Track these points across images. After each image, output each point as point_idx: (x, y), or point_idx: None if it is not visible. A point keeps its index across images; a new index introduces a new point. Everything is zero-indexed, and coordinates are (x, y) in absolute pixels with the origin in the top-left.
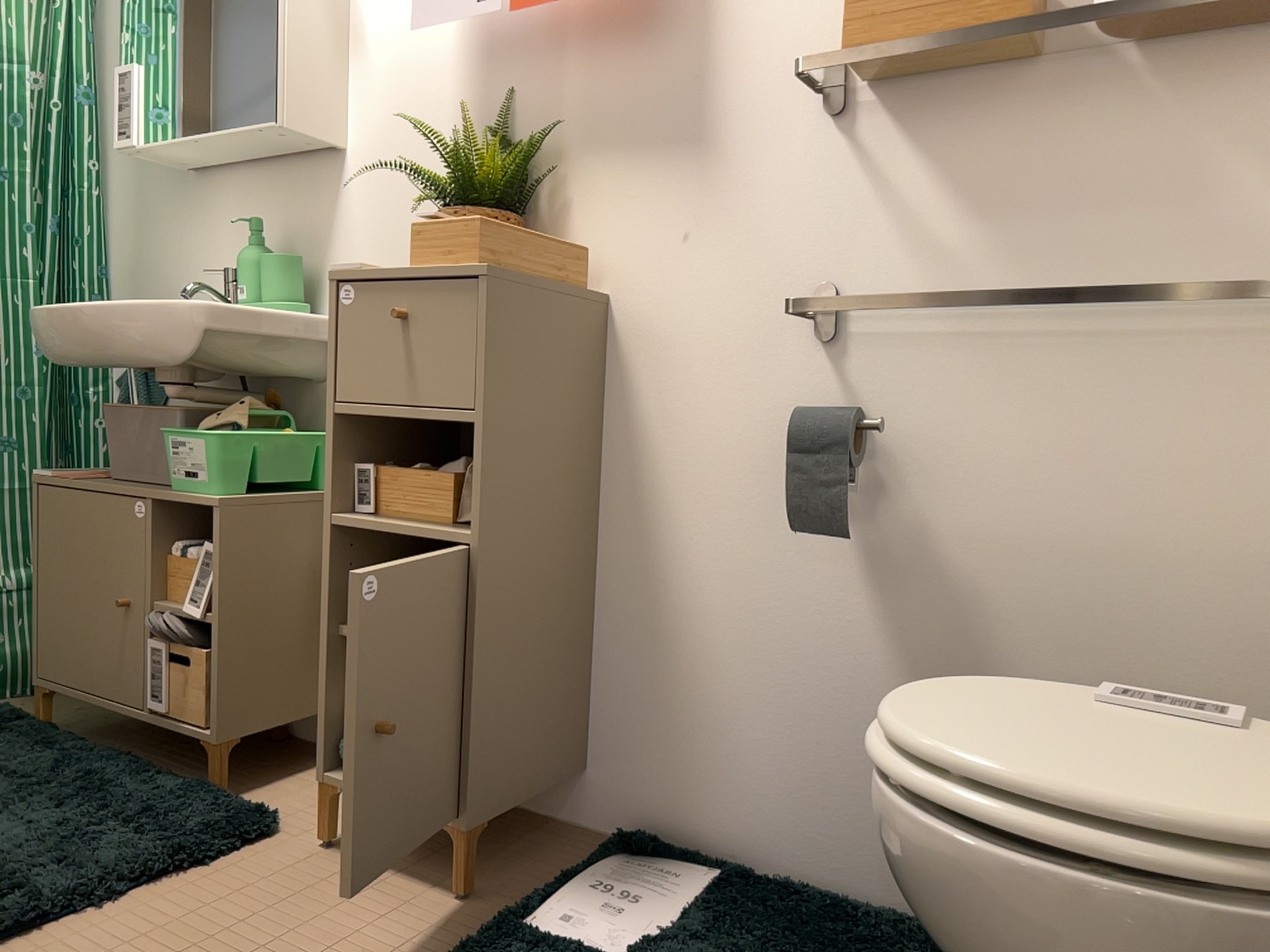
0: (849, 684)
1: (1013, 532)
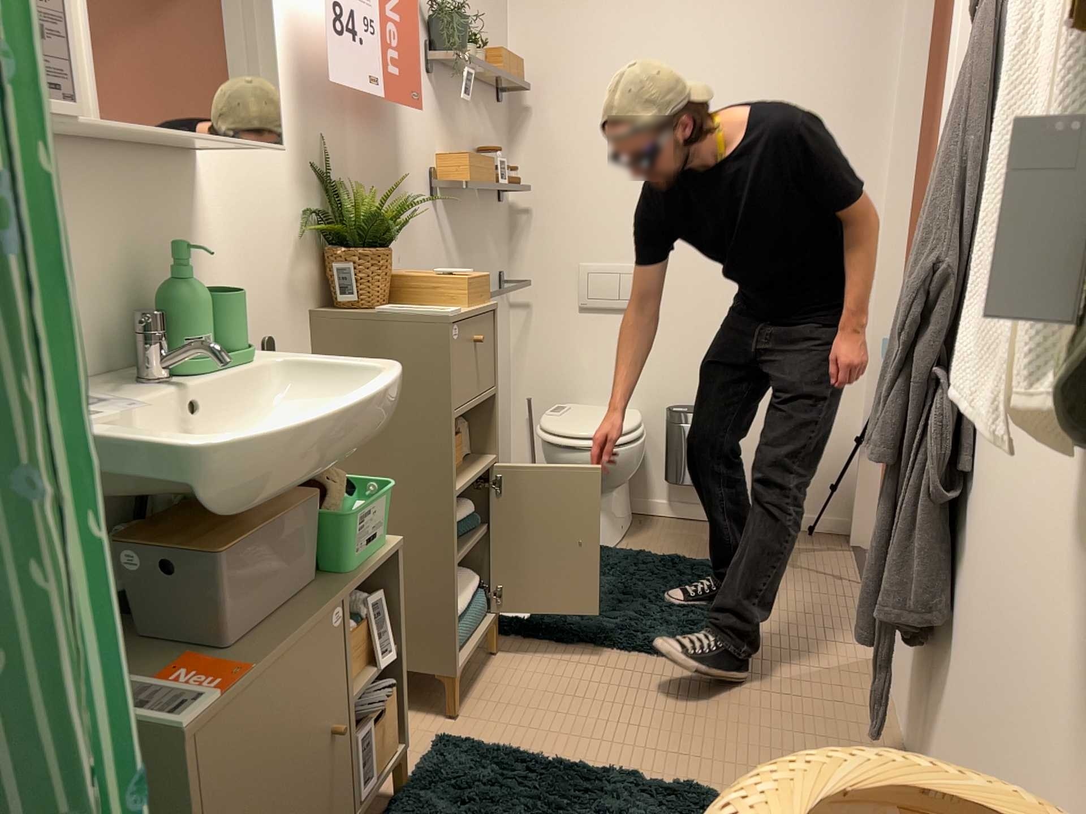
0: None
1: None
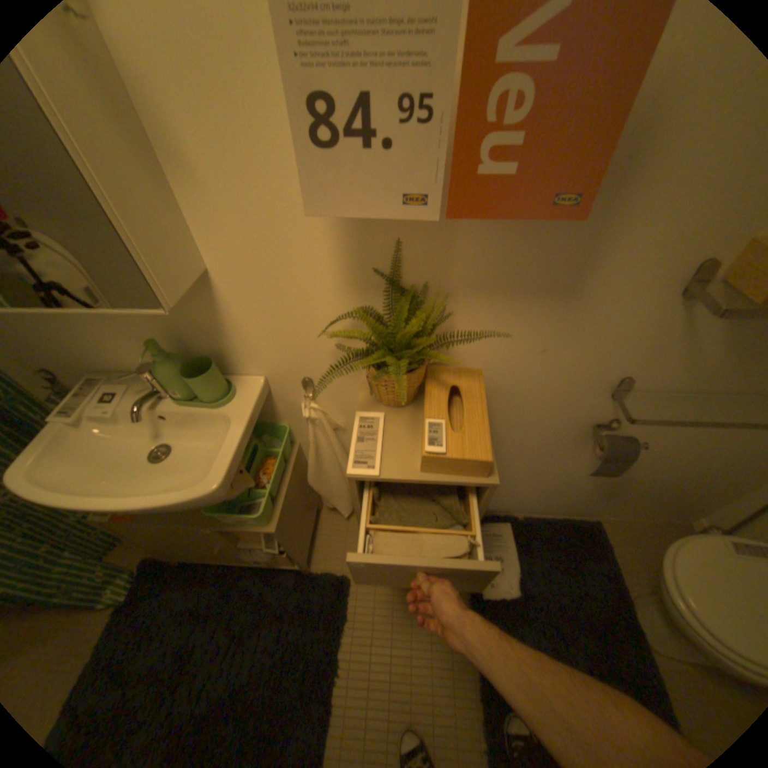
0: (570, 482)
1: (664, 449)
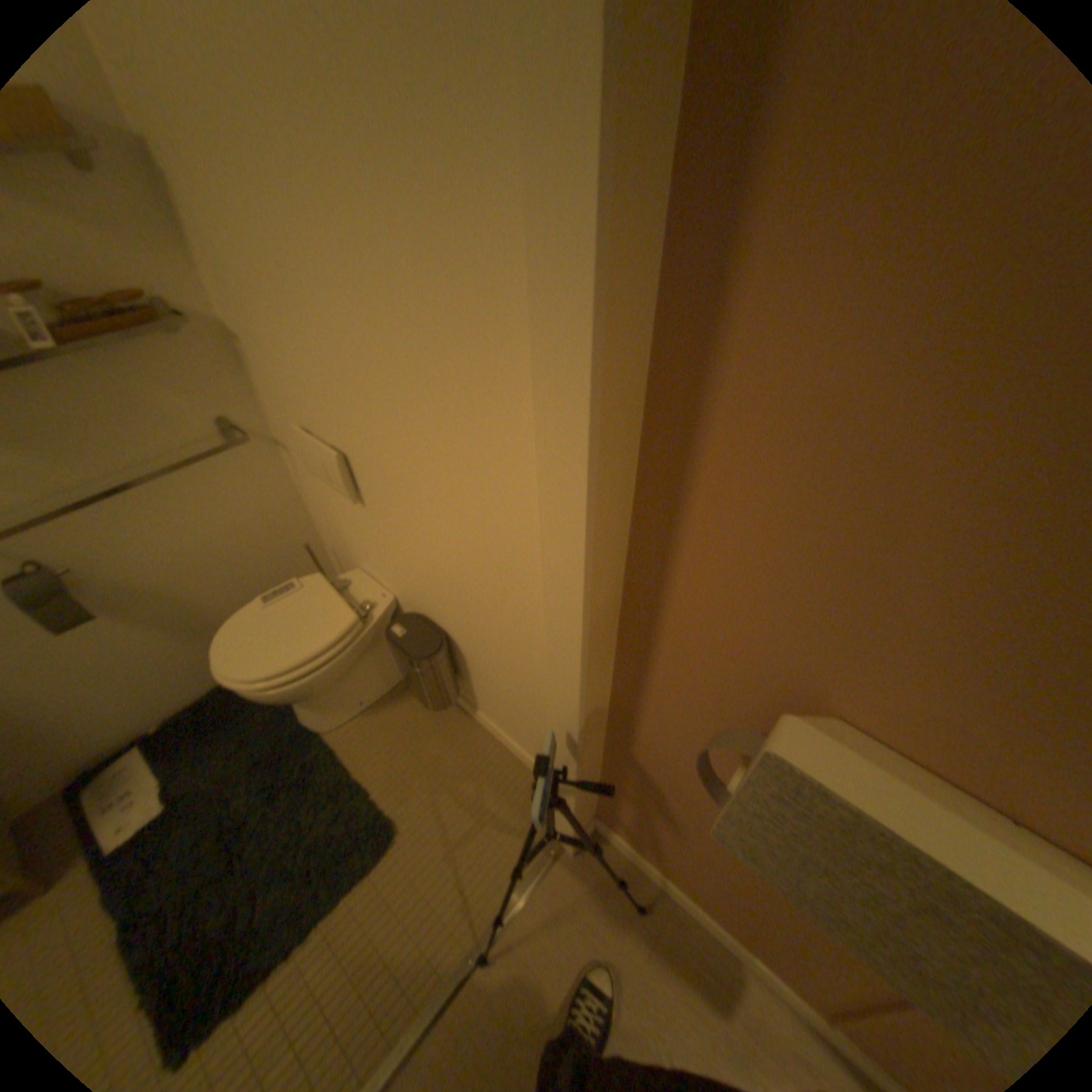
0: (127, 655)
1: (156, 562)
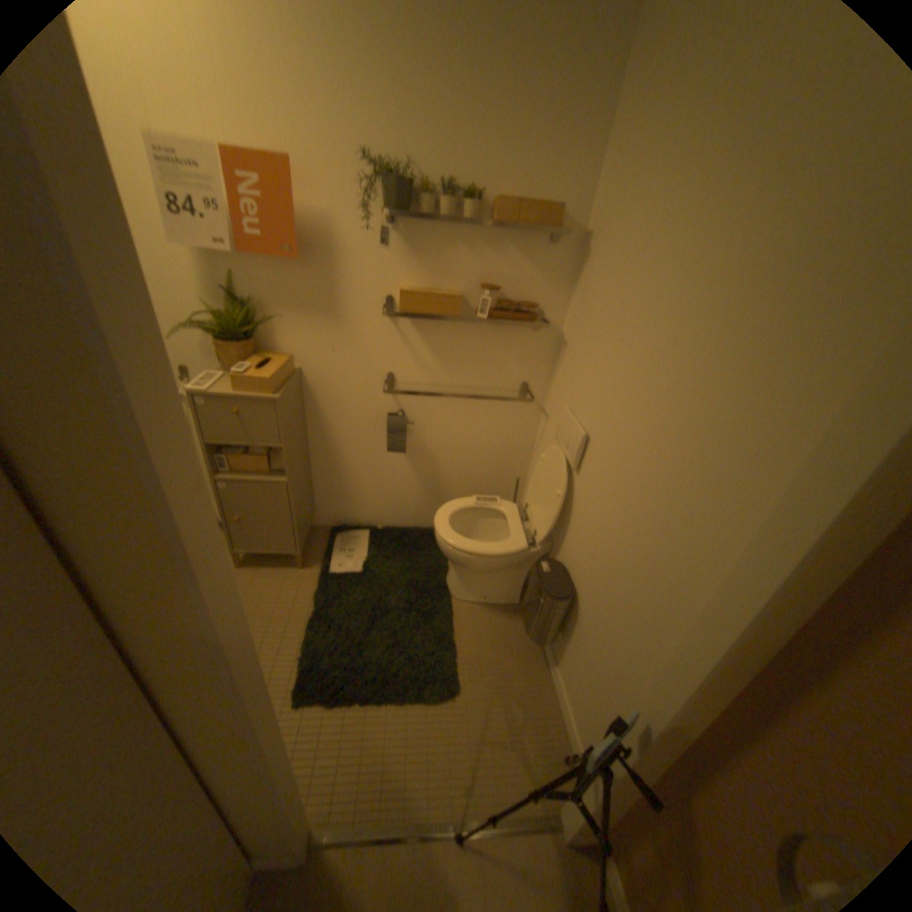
0: (401, 481)
1: (445, 442)
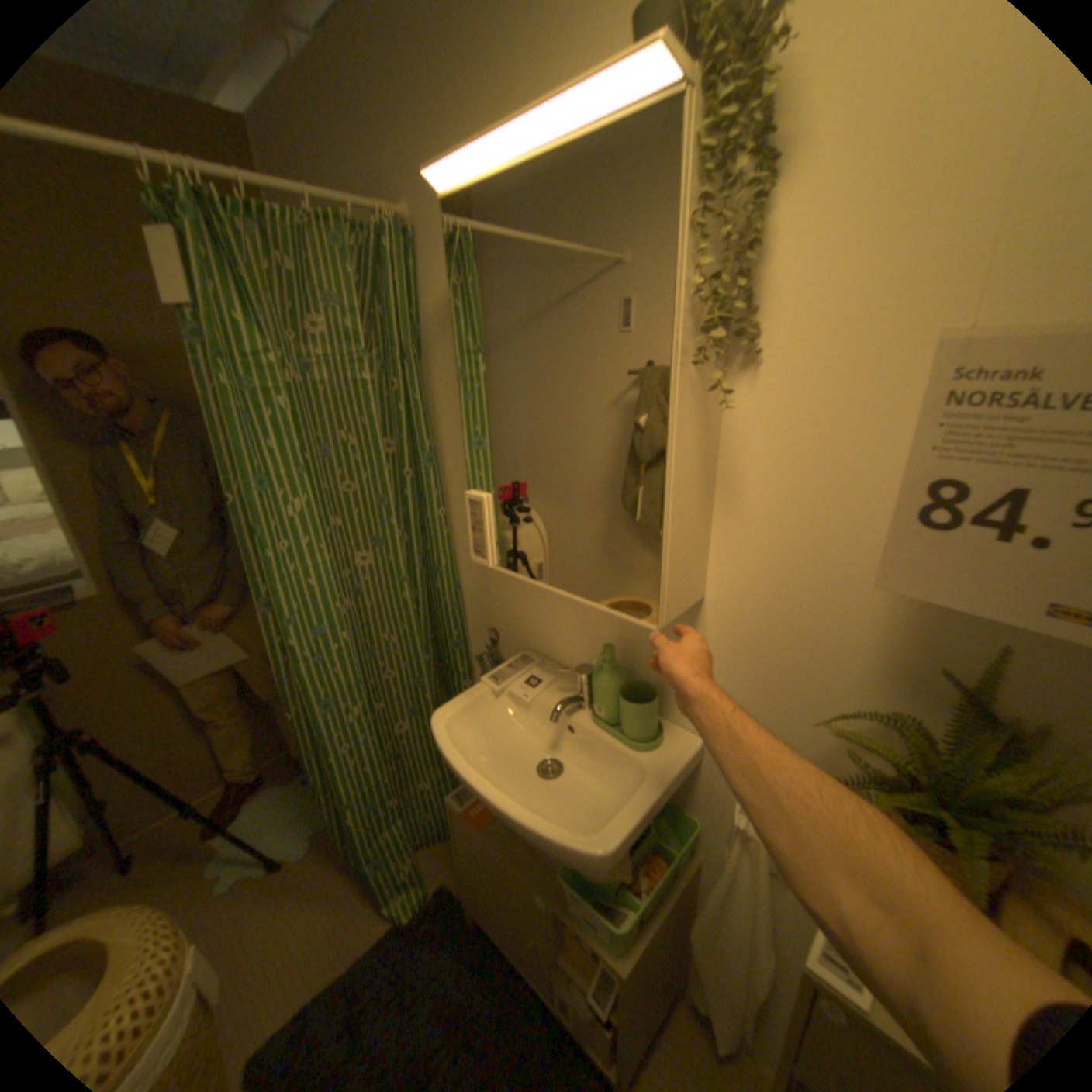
0: None
1: None
